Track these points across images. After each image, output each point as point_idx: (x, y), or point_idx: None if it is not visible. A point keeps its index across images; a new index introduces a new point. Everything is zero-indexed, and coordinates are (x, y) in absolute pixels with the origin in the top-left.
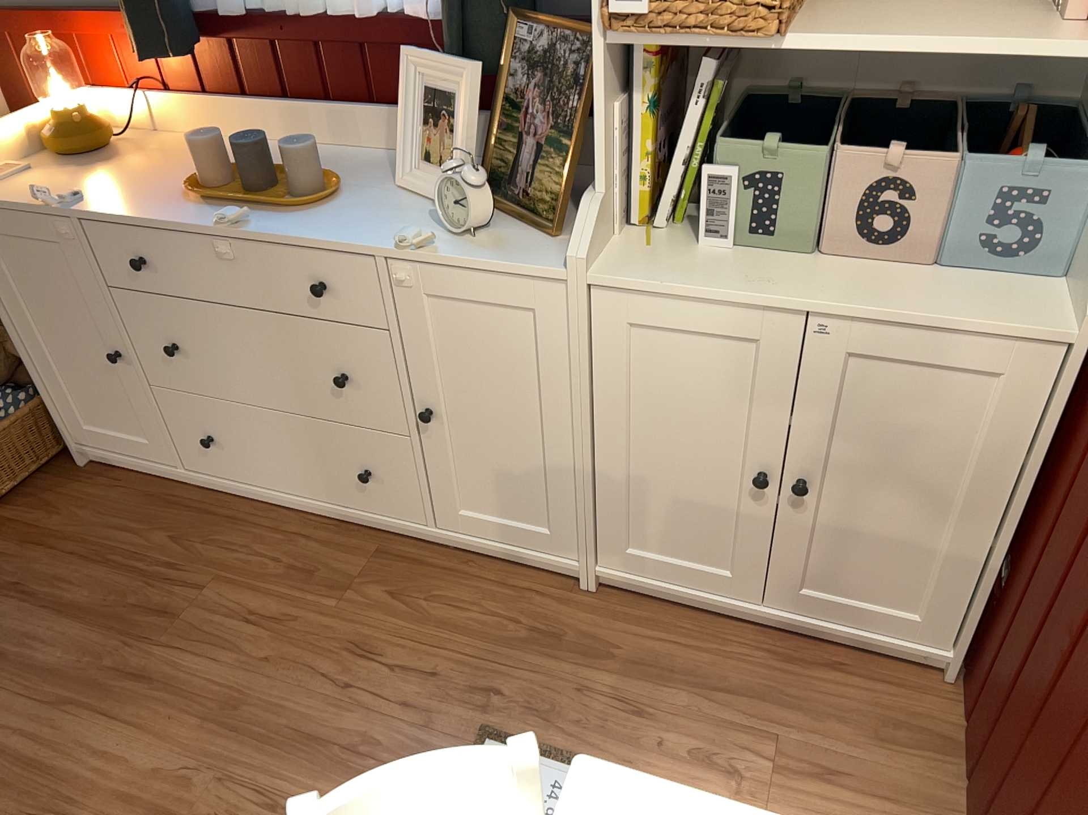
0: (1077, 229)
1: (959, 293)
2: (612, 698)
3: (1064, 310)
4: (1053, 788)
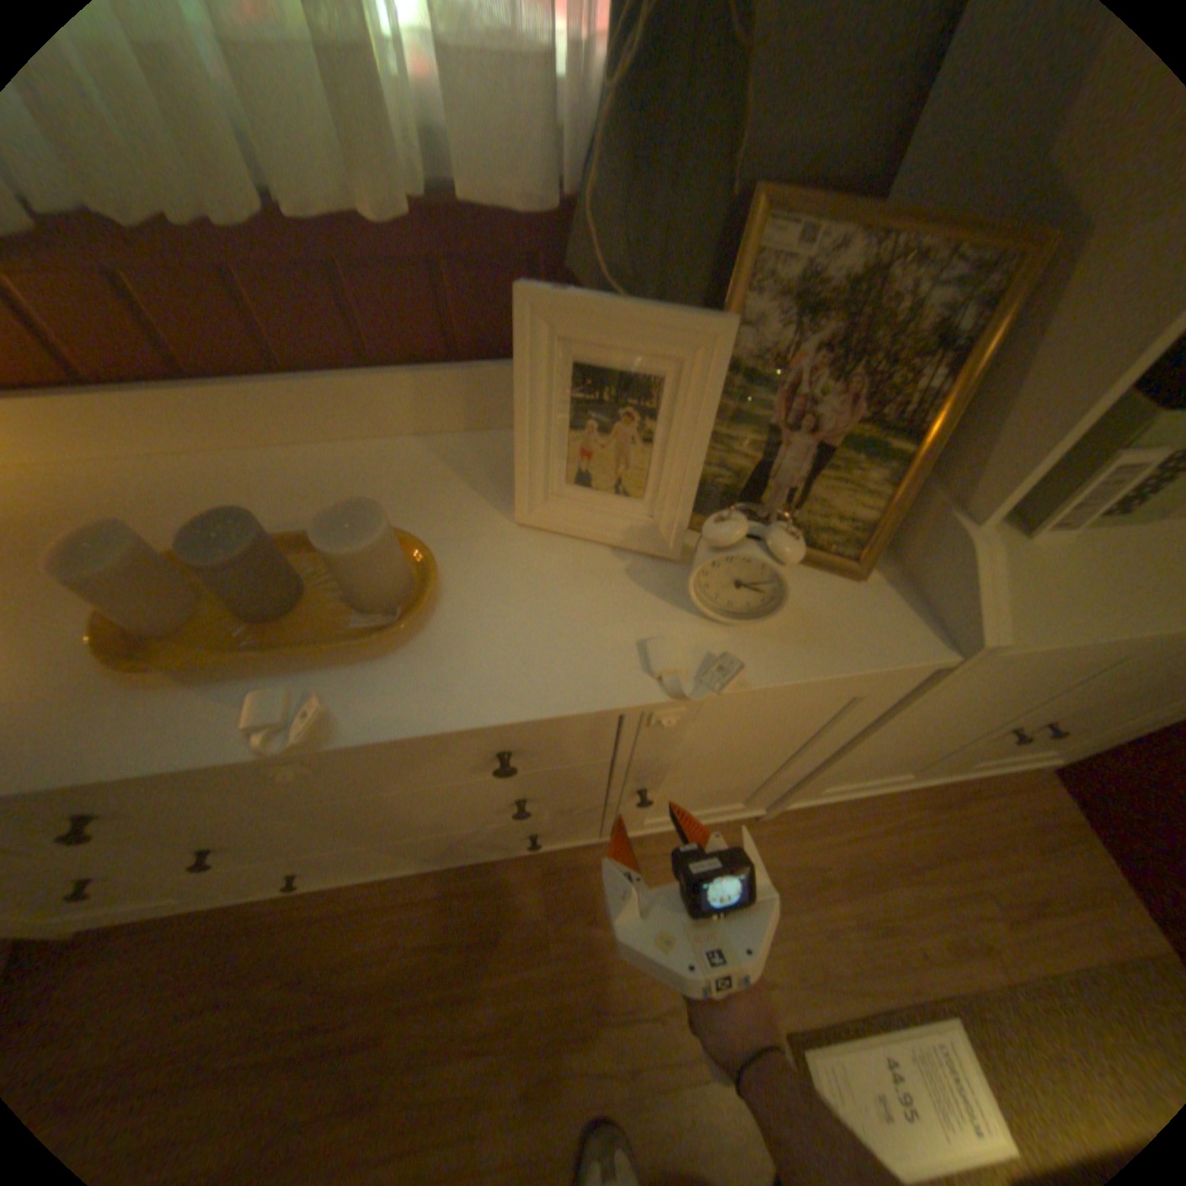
0: None
1: None
2: (865, 938)
3: None
4: None
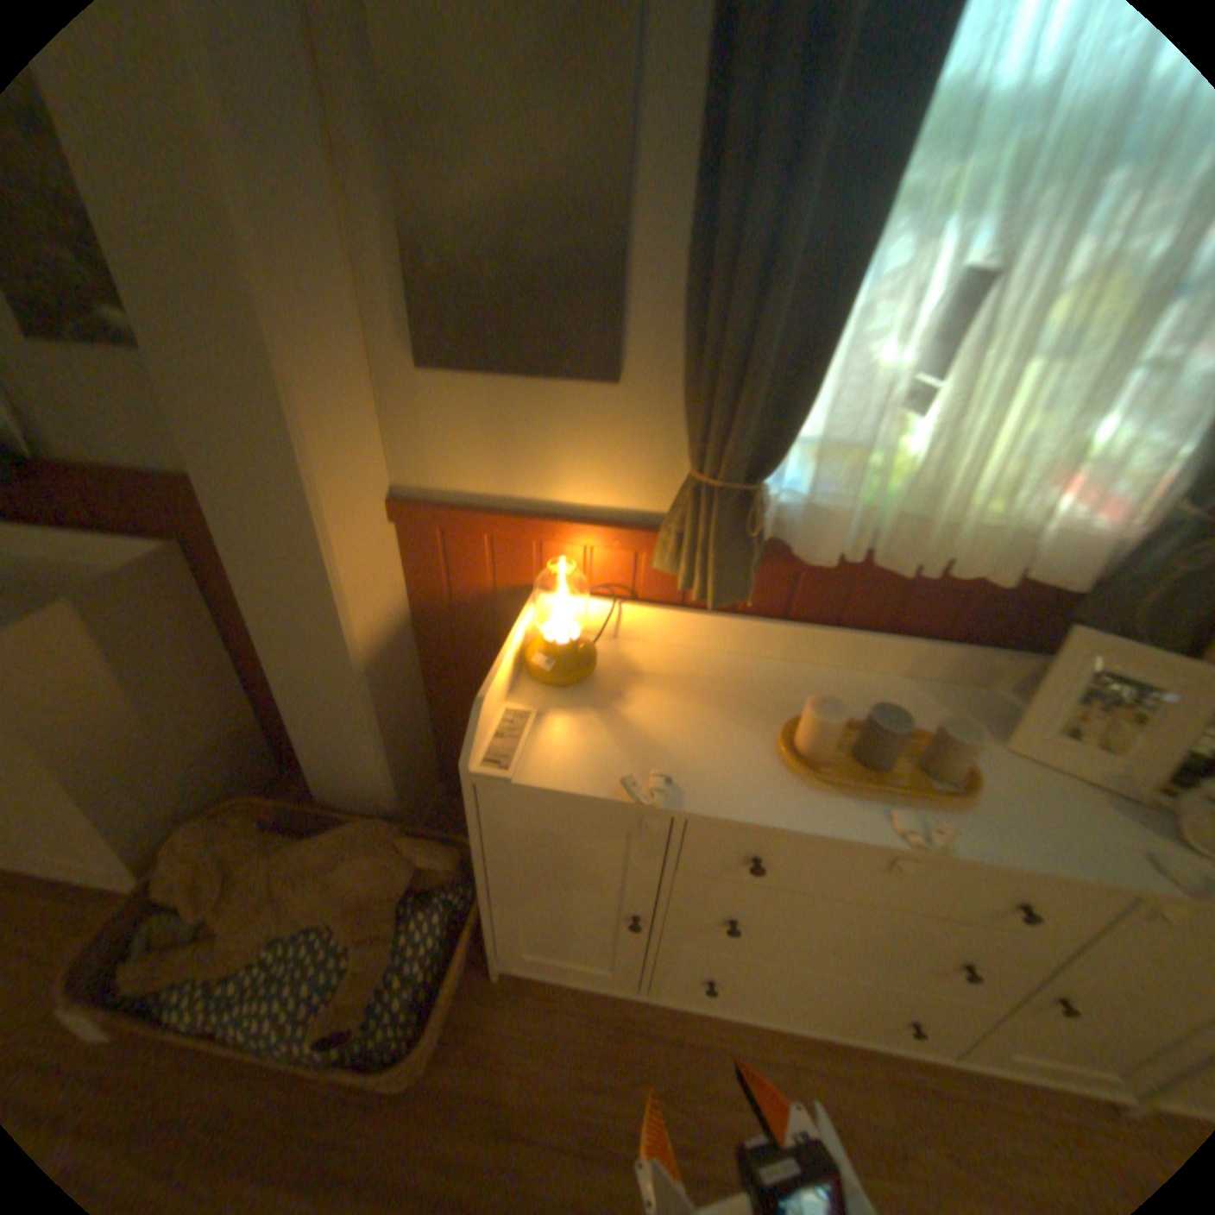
0: None
1: None
2: None
3: None
4: None
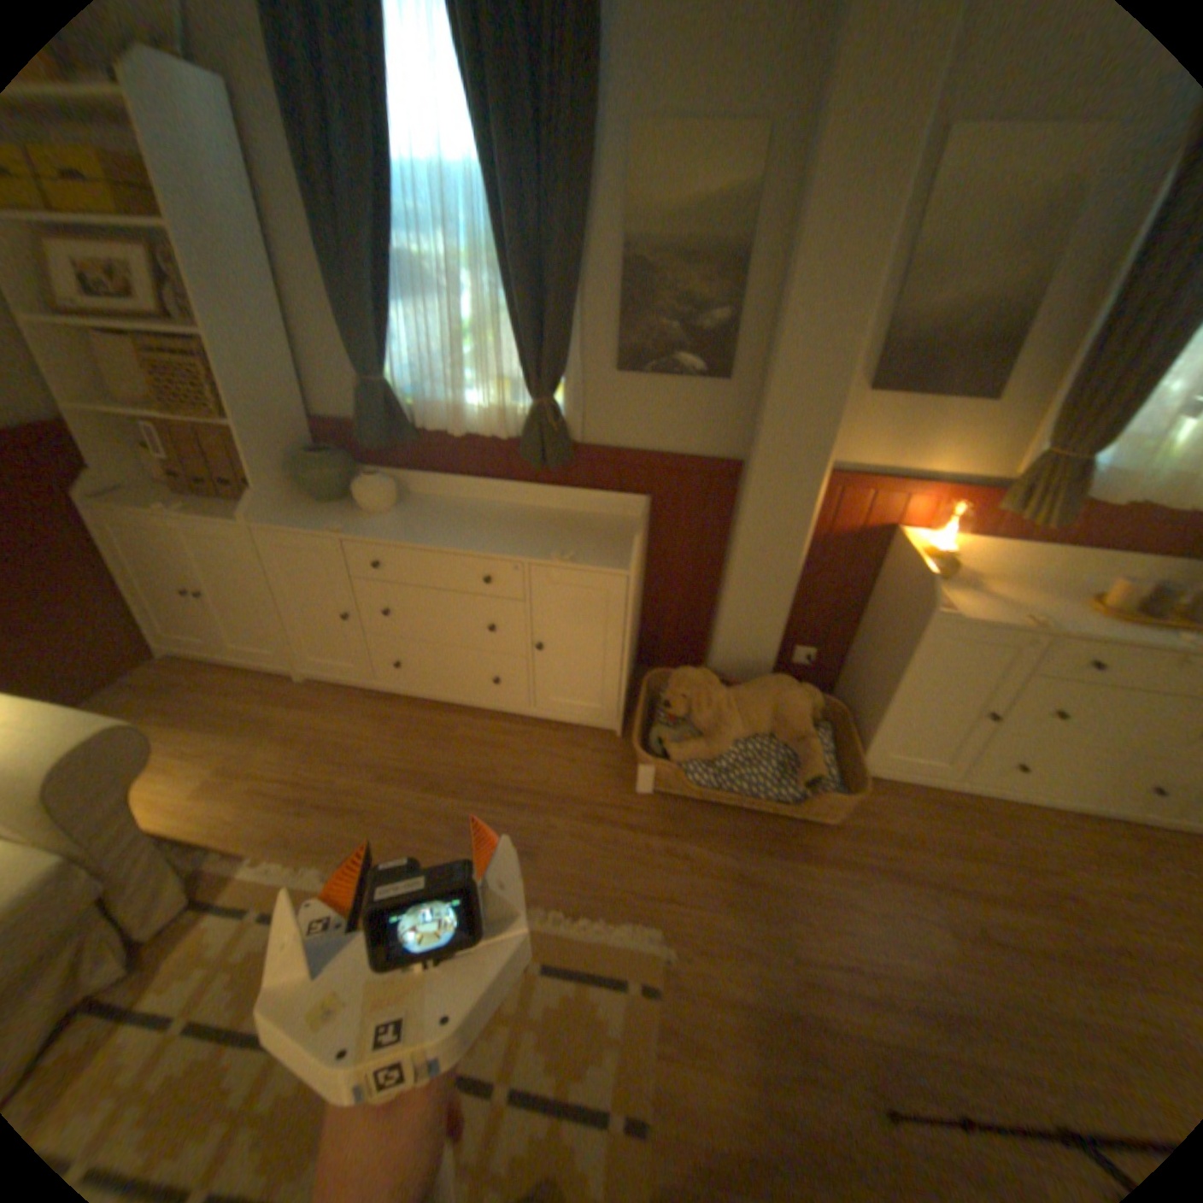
0: None
1: None
2: None
3: None
4: None
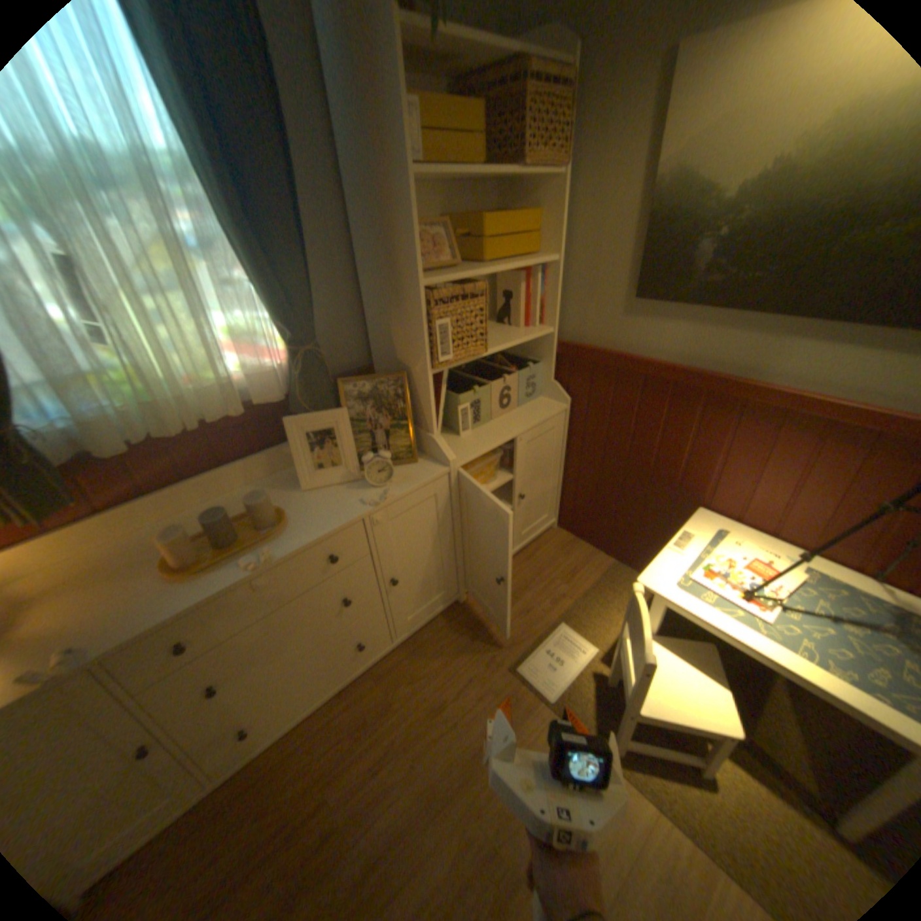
0: (544, 380)
1: (533, 410)
2: (519, 619)
3: (557, 401)
4: (651, 506)
